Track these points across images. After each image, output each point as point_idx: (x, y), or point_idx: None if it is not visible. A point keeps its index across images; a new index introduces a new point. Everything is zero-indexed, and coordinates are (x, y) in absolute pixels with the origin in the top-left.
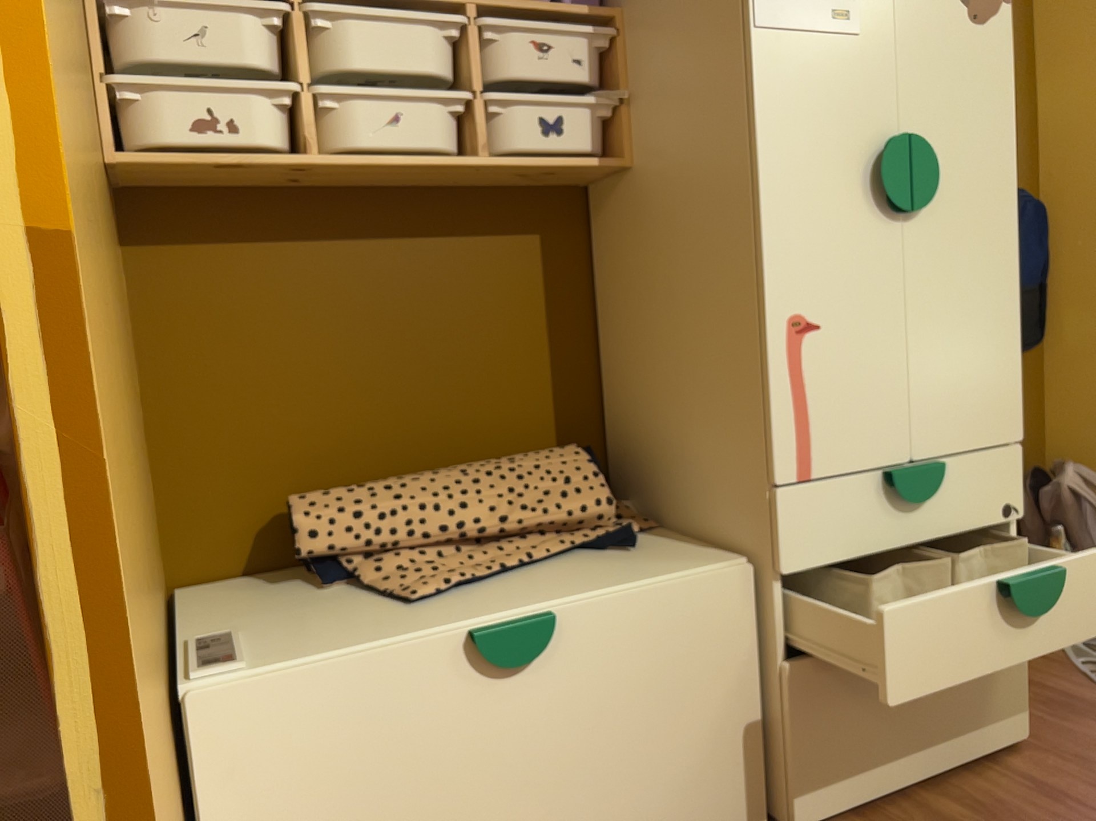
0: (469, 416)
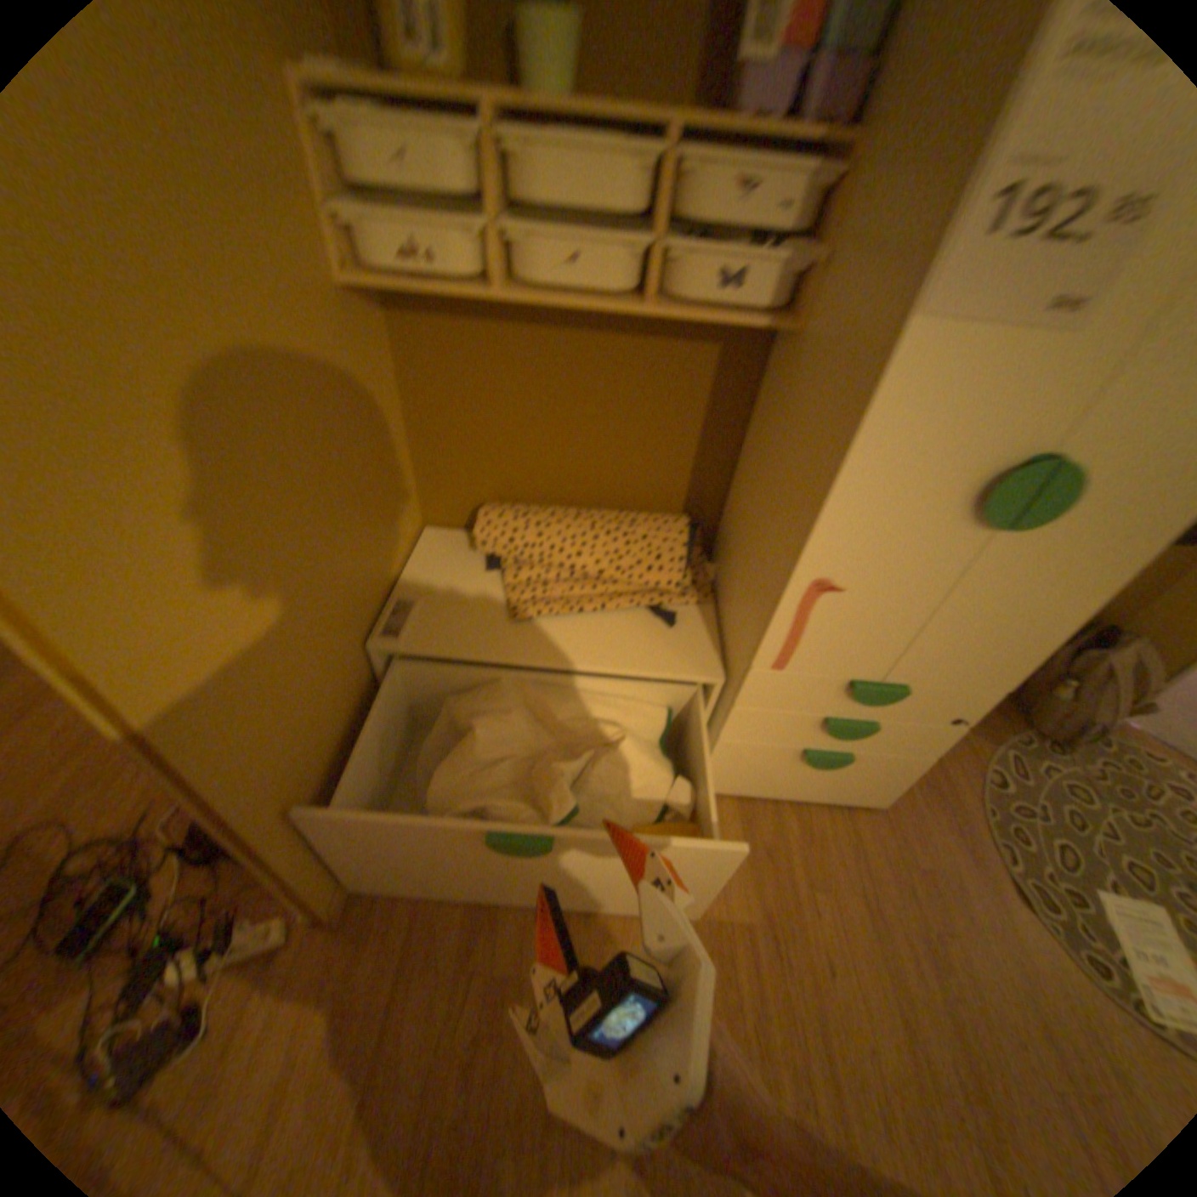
0: (620, 475)
